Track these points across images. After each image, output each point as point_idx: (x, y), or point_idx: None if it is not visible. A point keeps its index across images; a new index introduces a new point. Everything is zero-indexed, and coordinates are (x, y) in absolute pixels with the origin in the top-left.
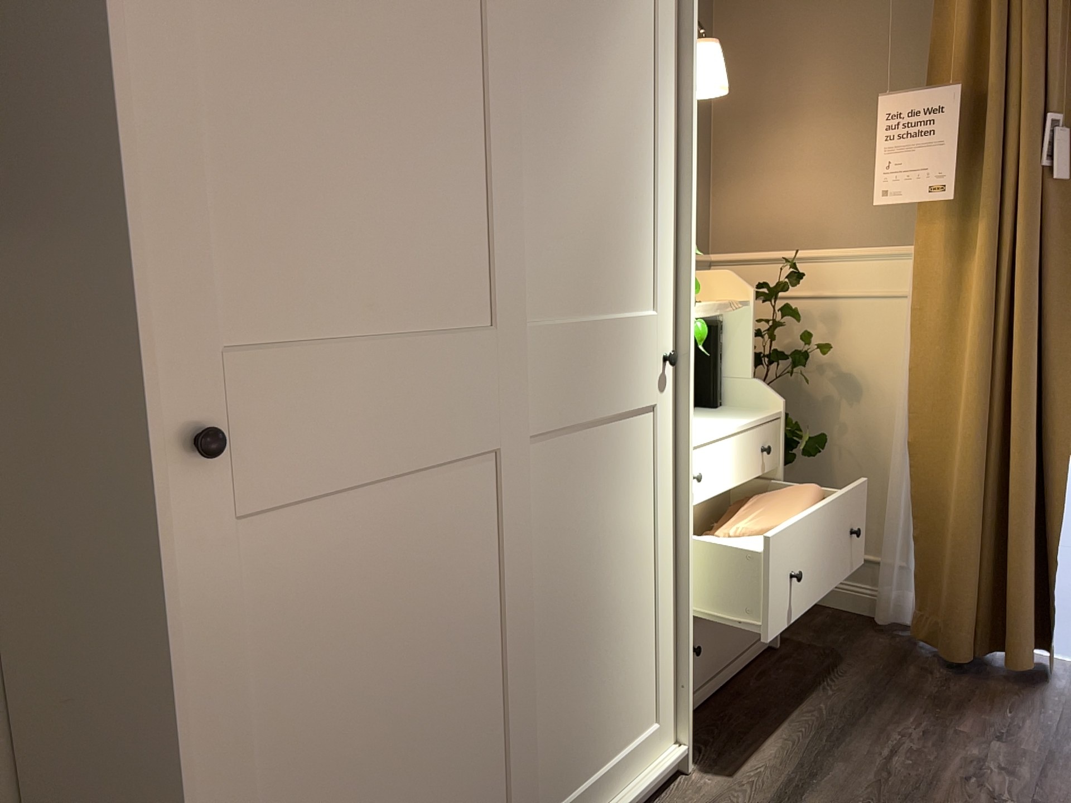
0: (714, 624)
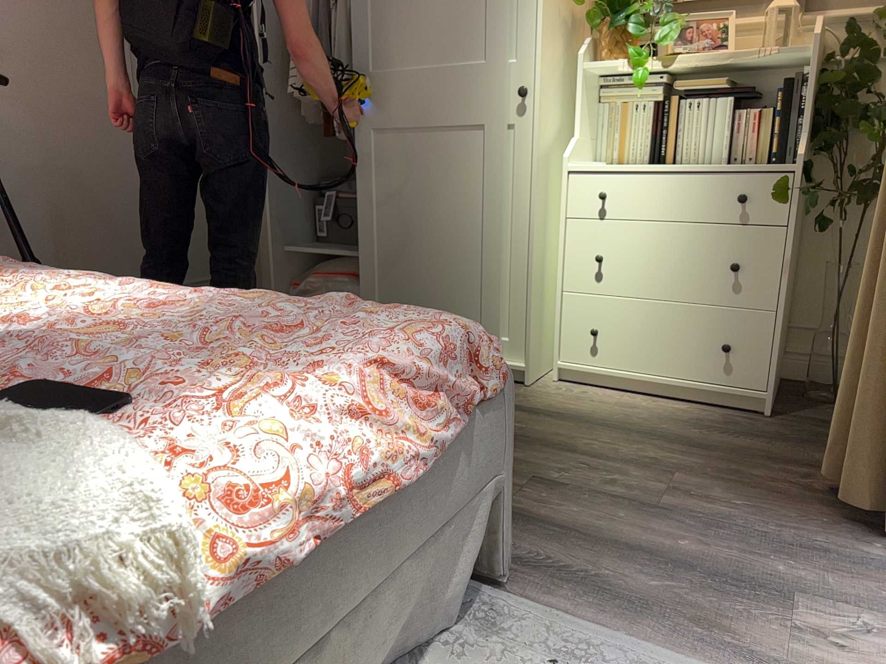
0: (632, 328)
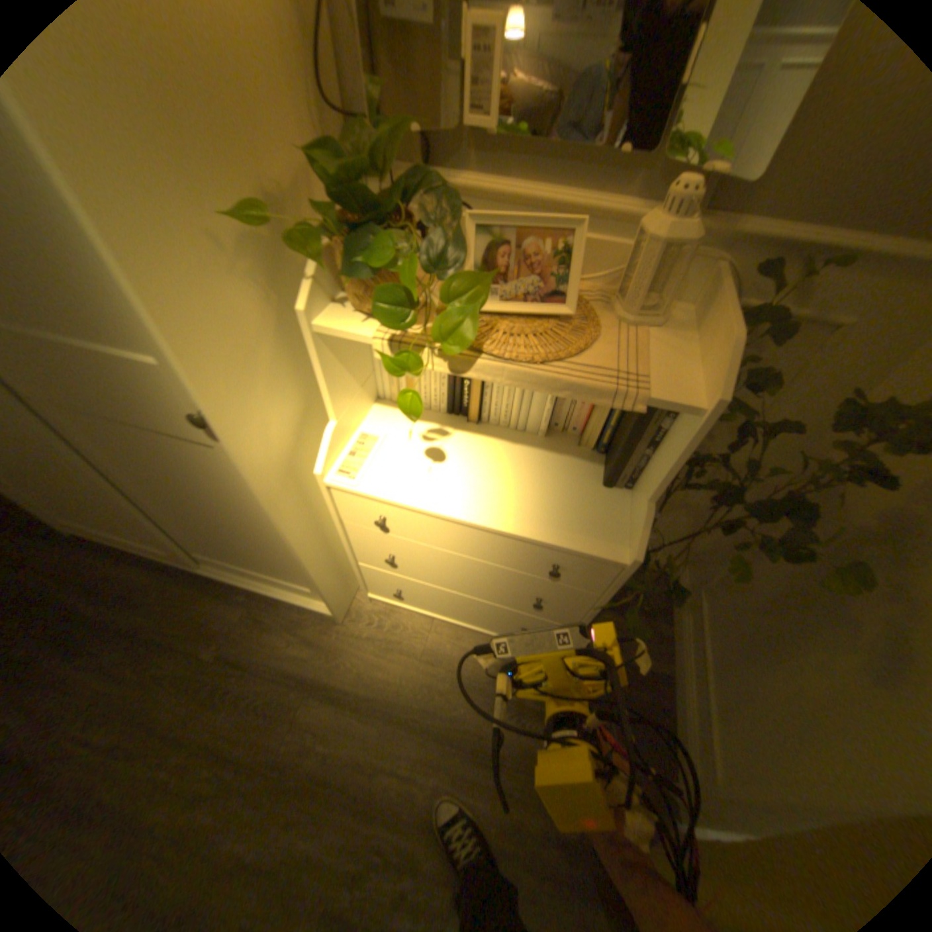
0: (434, 597)
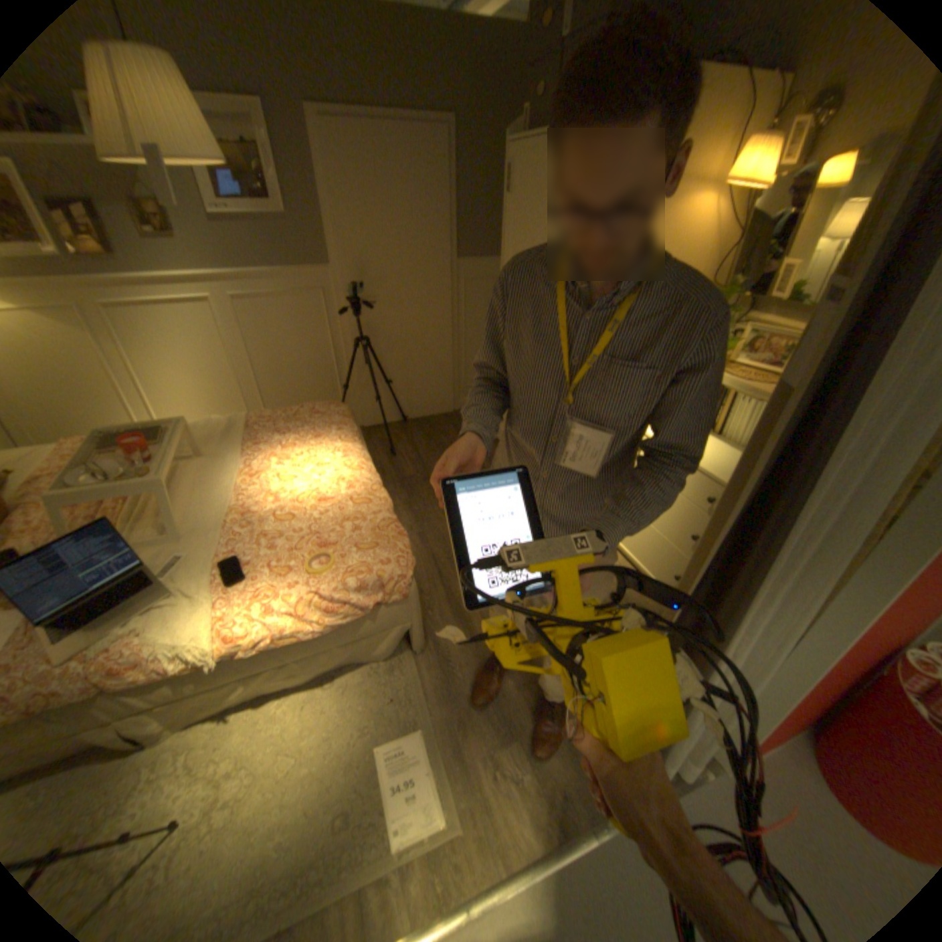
0: None
